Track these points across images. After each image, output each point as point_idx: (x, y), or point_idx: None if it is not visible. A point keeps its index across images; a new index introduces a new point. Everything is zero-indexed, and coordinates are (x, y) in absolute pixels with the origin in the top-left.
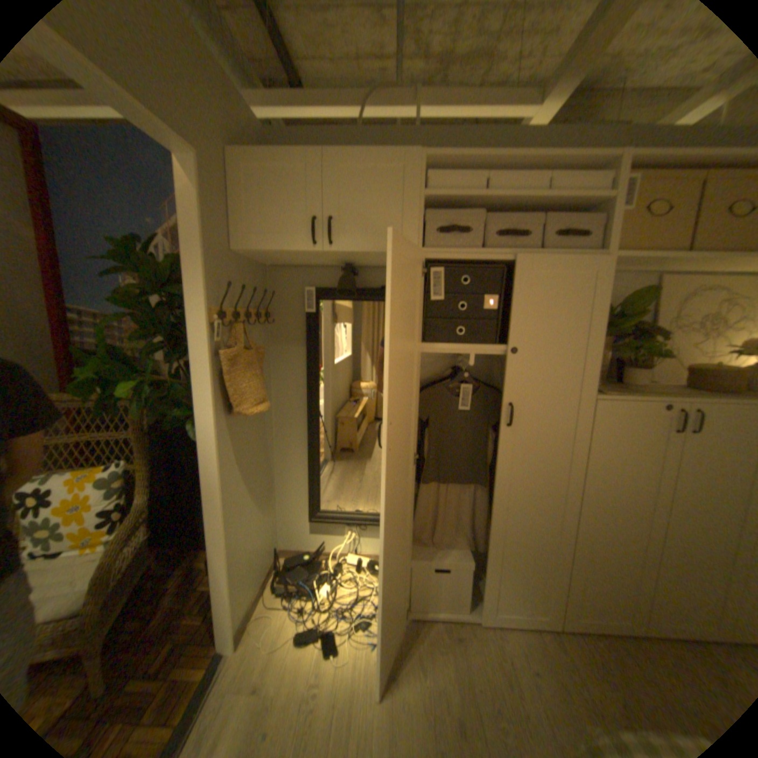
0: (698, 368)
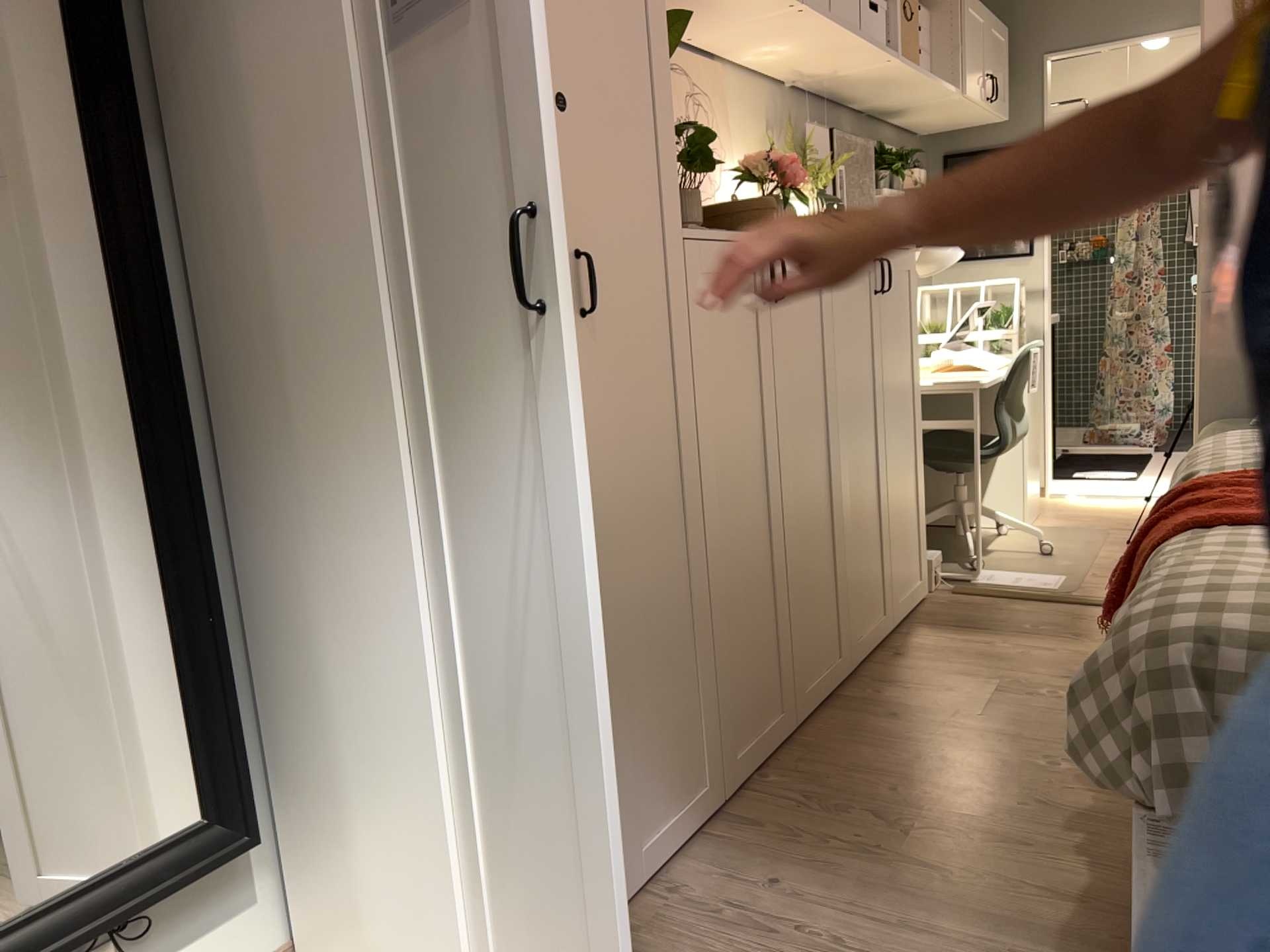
0: (719, 202)
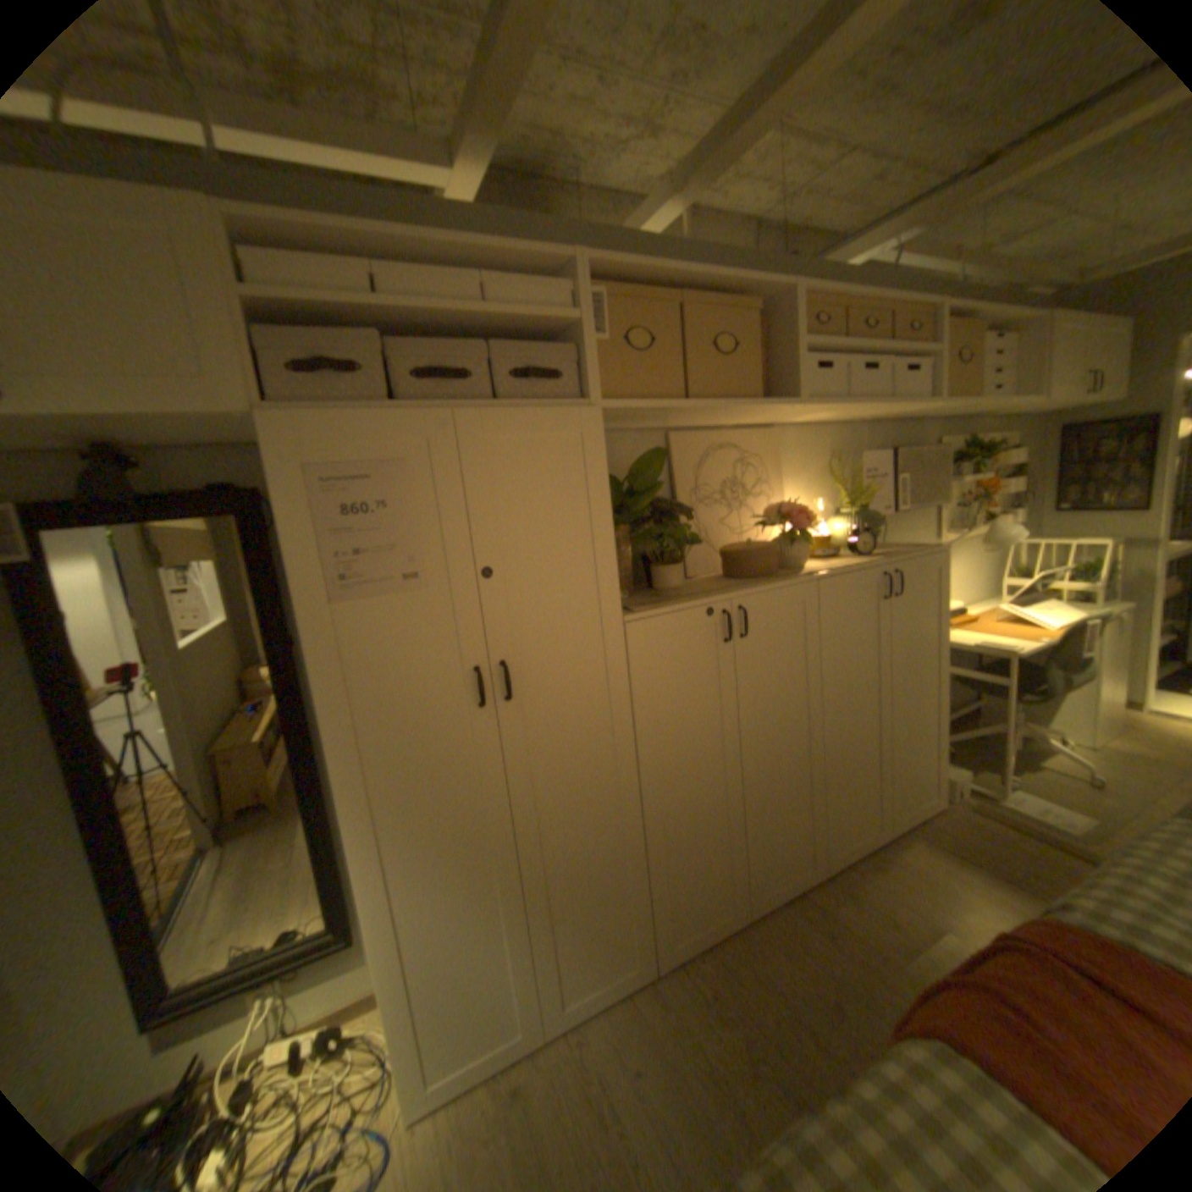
0: (729, 550)
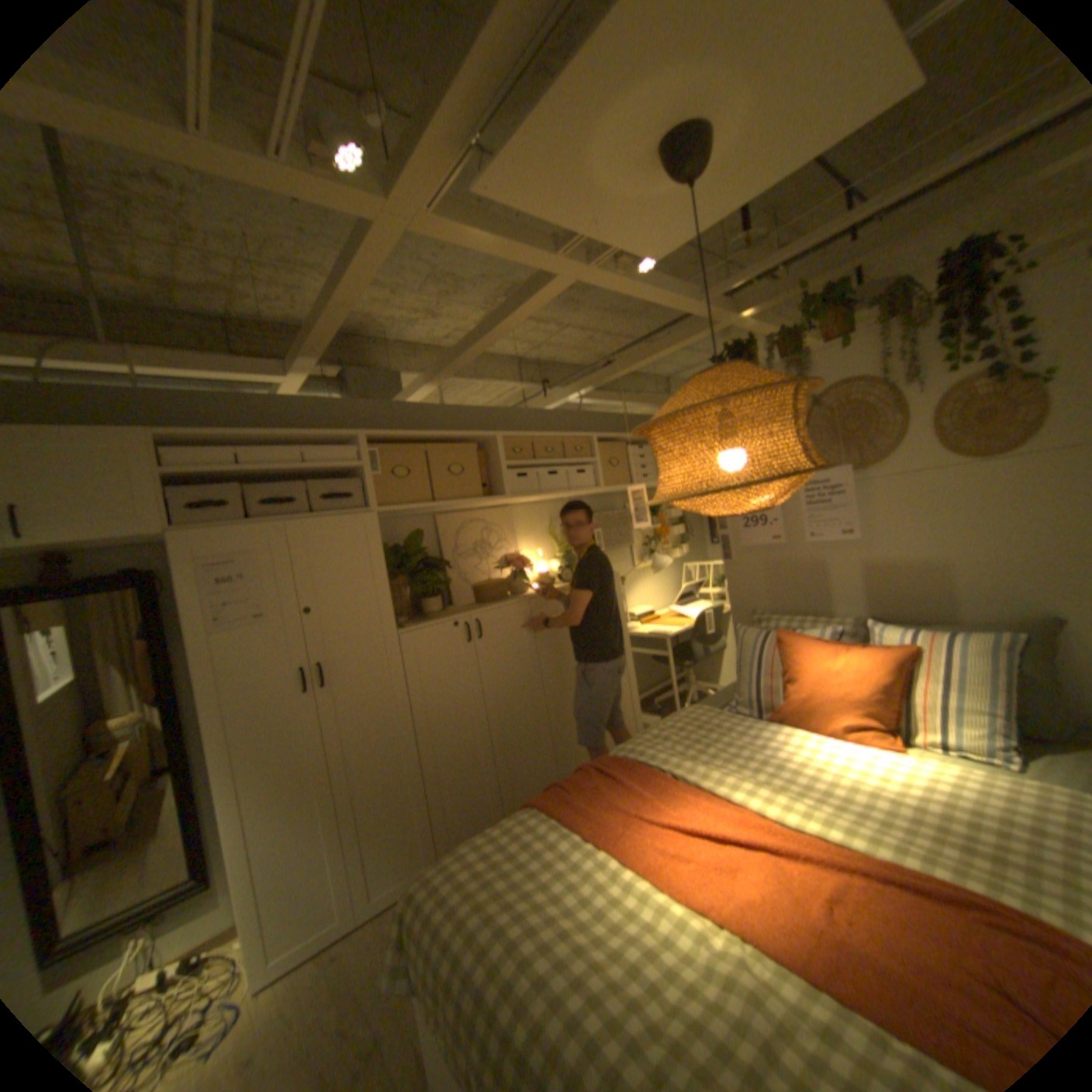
0: (475, 586)
